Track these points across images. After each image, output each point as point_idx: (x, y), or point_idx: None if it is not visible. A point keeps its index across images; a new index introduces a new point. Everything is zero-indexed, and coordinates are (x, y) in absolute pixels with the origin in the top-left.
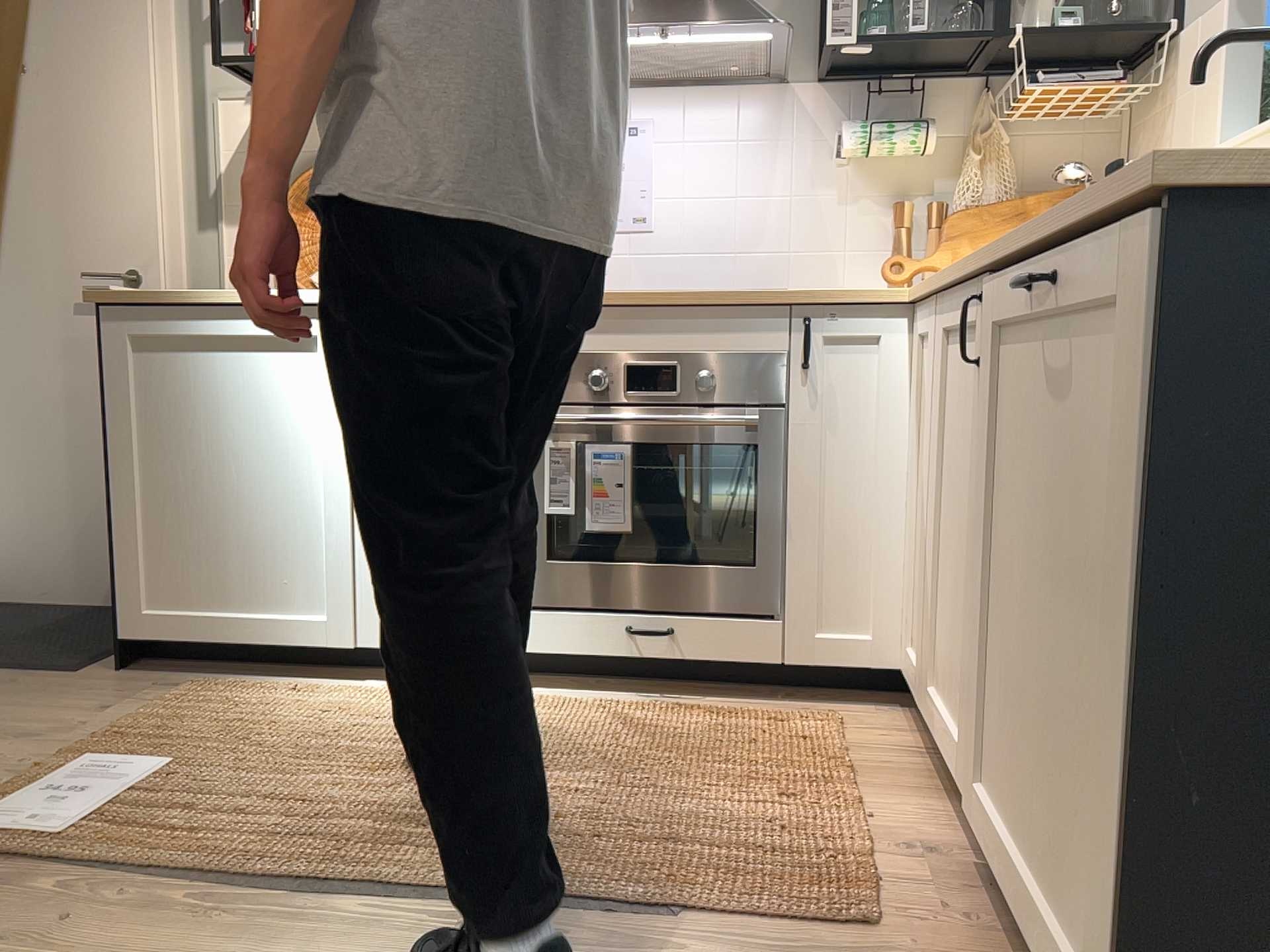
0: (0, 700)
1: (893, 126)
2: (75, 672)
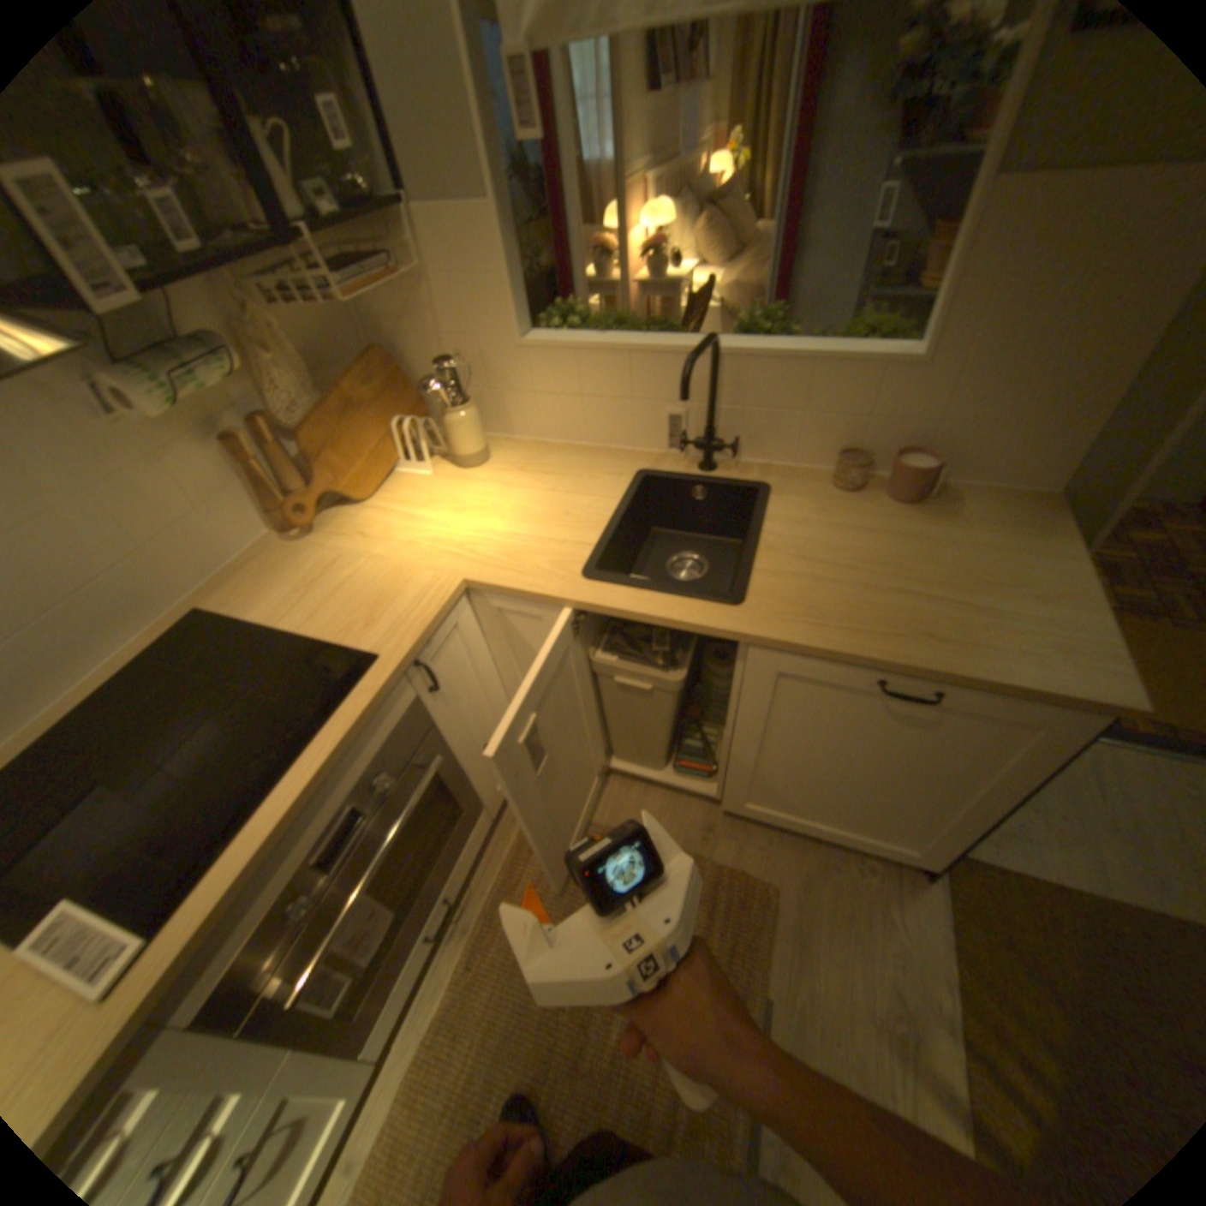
0: None
1: (188, 357)
2: None
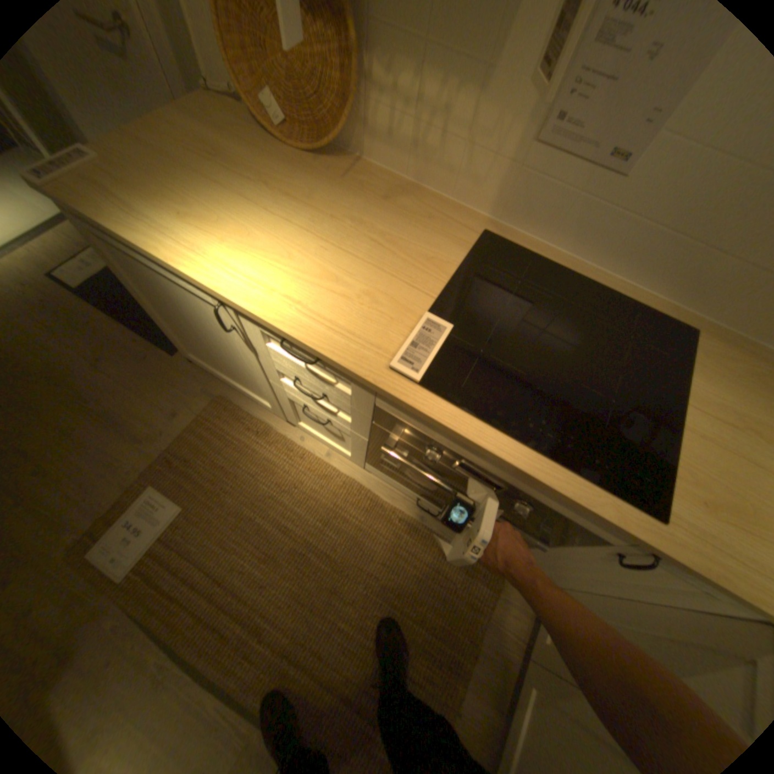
0: (134, 382)
1: None
2: (172, 354)
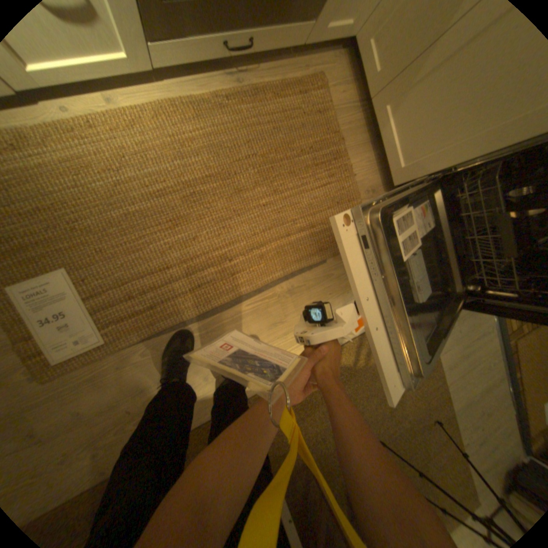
0: None
1: None
2: None
